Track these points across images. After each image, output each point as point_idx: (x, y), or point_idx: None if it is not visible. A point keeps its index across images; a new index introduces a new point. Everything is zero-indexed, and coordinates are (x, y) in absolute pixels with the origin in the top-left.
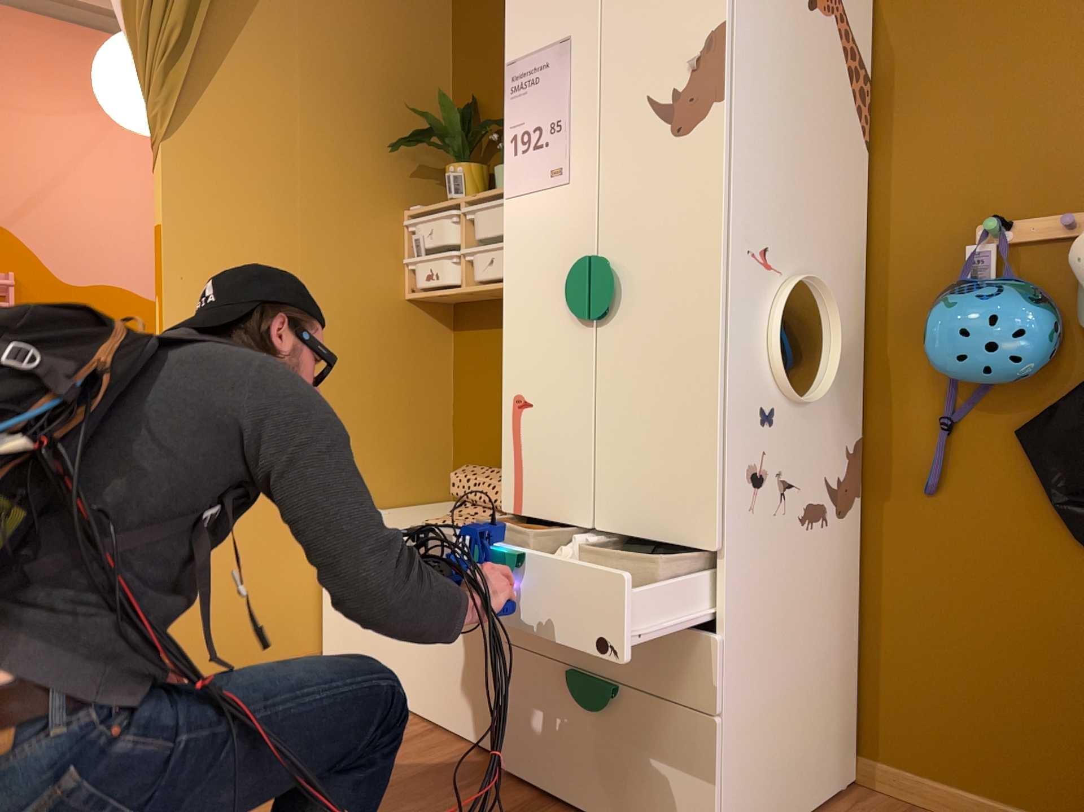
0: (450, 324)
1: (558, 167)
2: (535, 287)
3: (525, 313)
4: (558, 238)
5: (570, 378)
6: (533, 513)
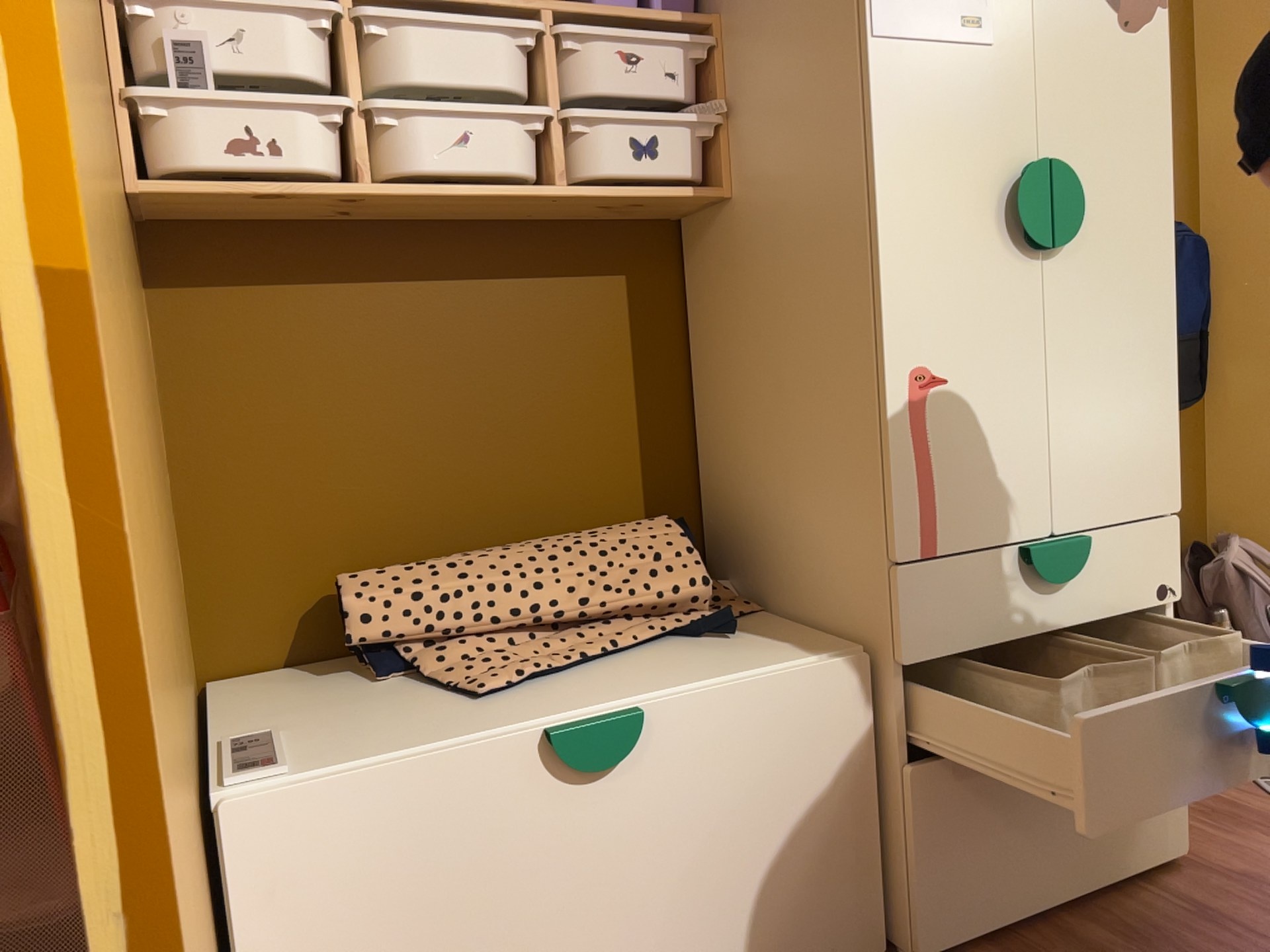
0: (144, 274)
1: (976, 16)
2: (944, 197)
3: (928, 236)
4: (980, 125)
5: (1011, 334)
6: (961, 543)
